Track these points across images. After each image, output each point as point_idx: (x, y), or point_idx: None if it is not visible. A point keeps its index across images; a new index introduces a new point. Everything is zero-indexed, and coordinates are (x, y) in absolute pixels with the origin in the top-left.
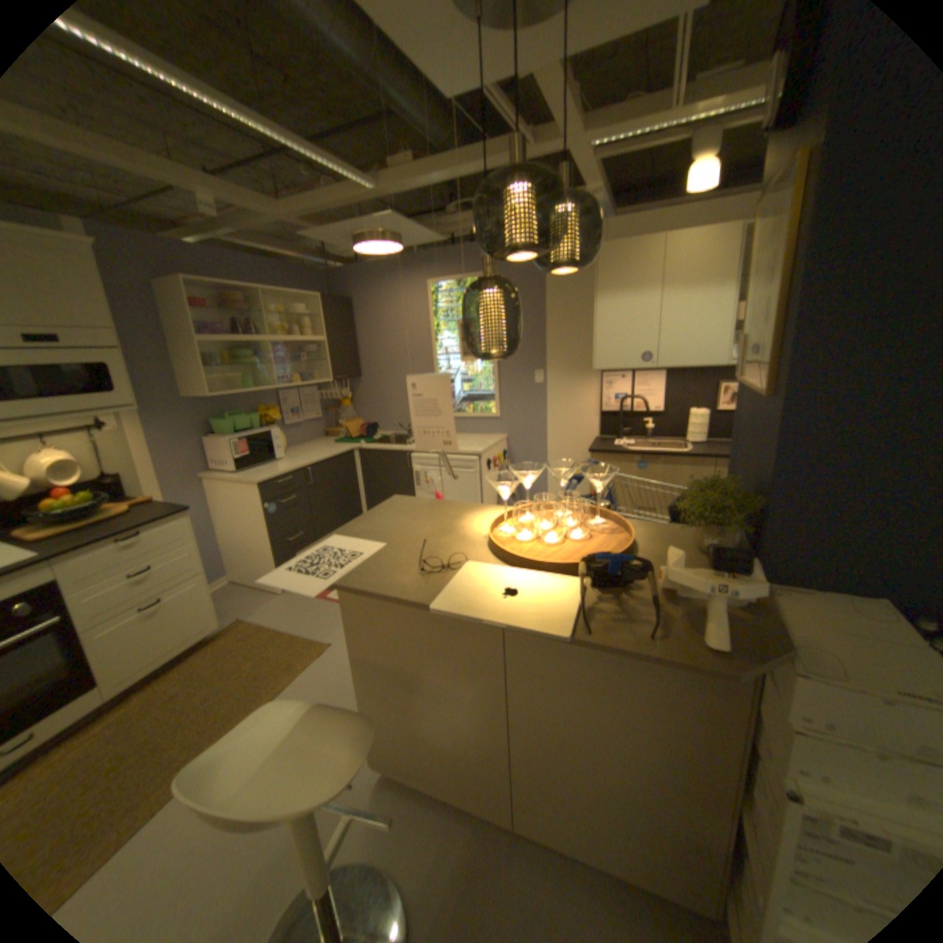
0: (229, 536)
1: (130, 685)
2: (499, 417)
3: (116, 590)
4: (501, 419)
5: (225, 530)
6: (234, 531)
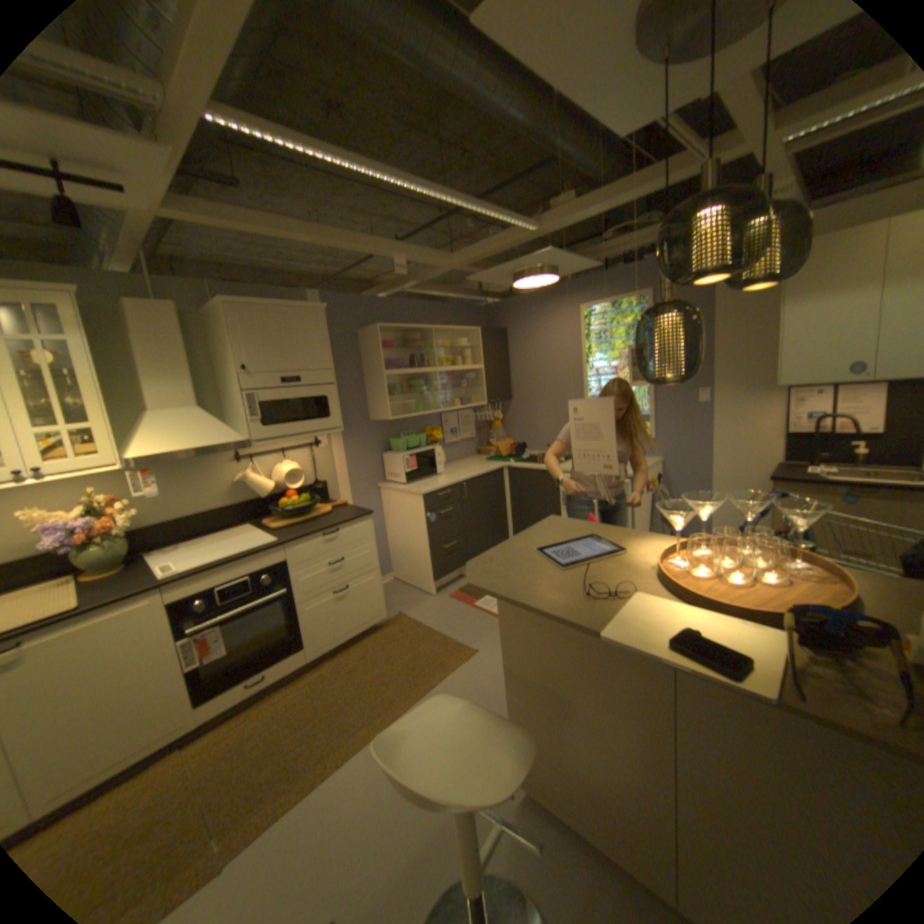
0: (397, 539)
1: (323, 653)
2: (654, 438)
3: (320, 574)
4: (655, 441)
5: (394, 533)
6: (401, 535)
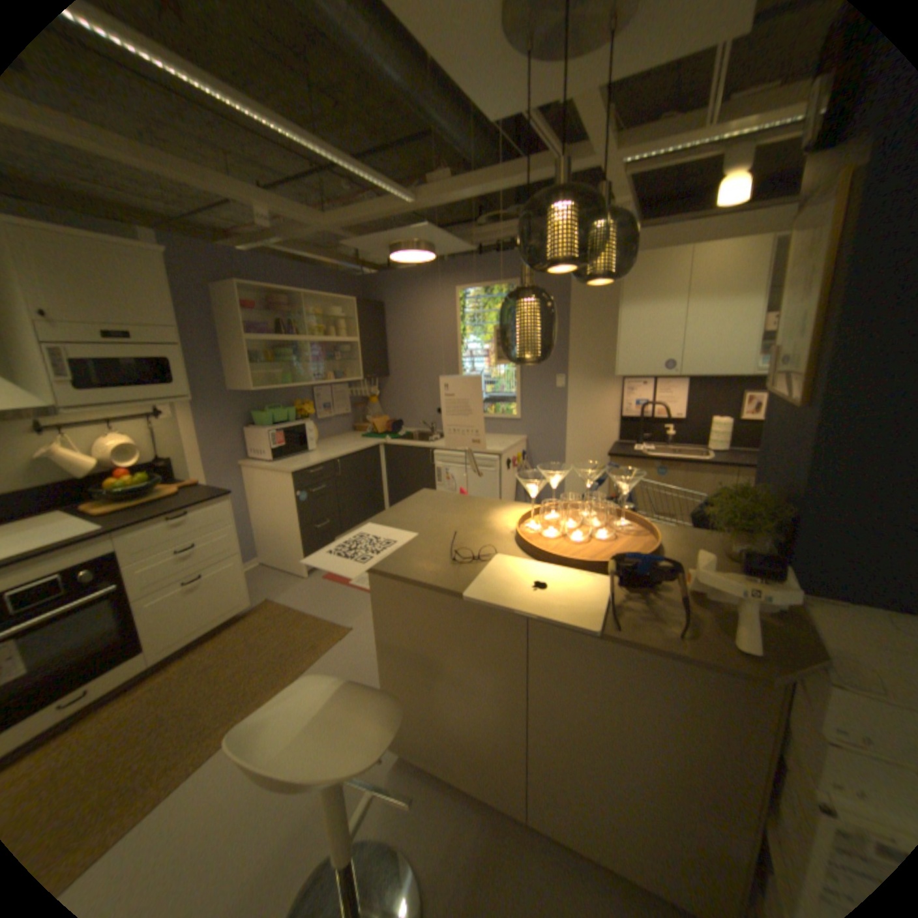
0: (262, 521)
1: (170, 653)
2: (520, 419)
3: (164, 564)
4: (521, 421)
5: (259, 514)
6: (267, 517)
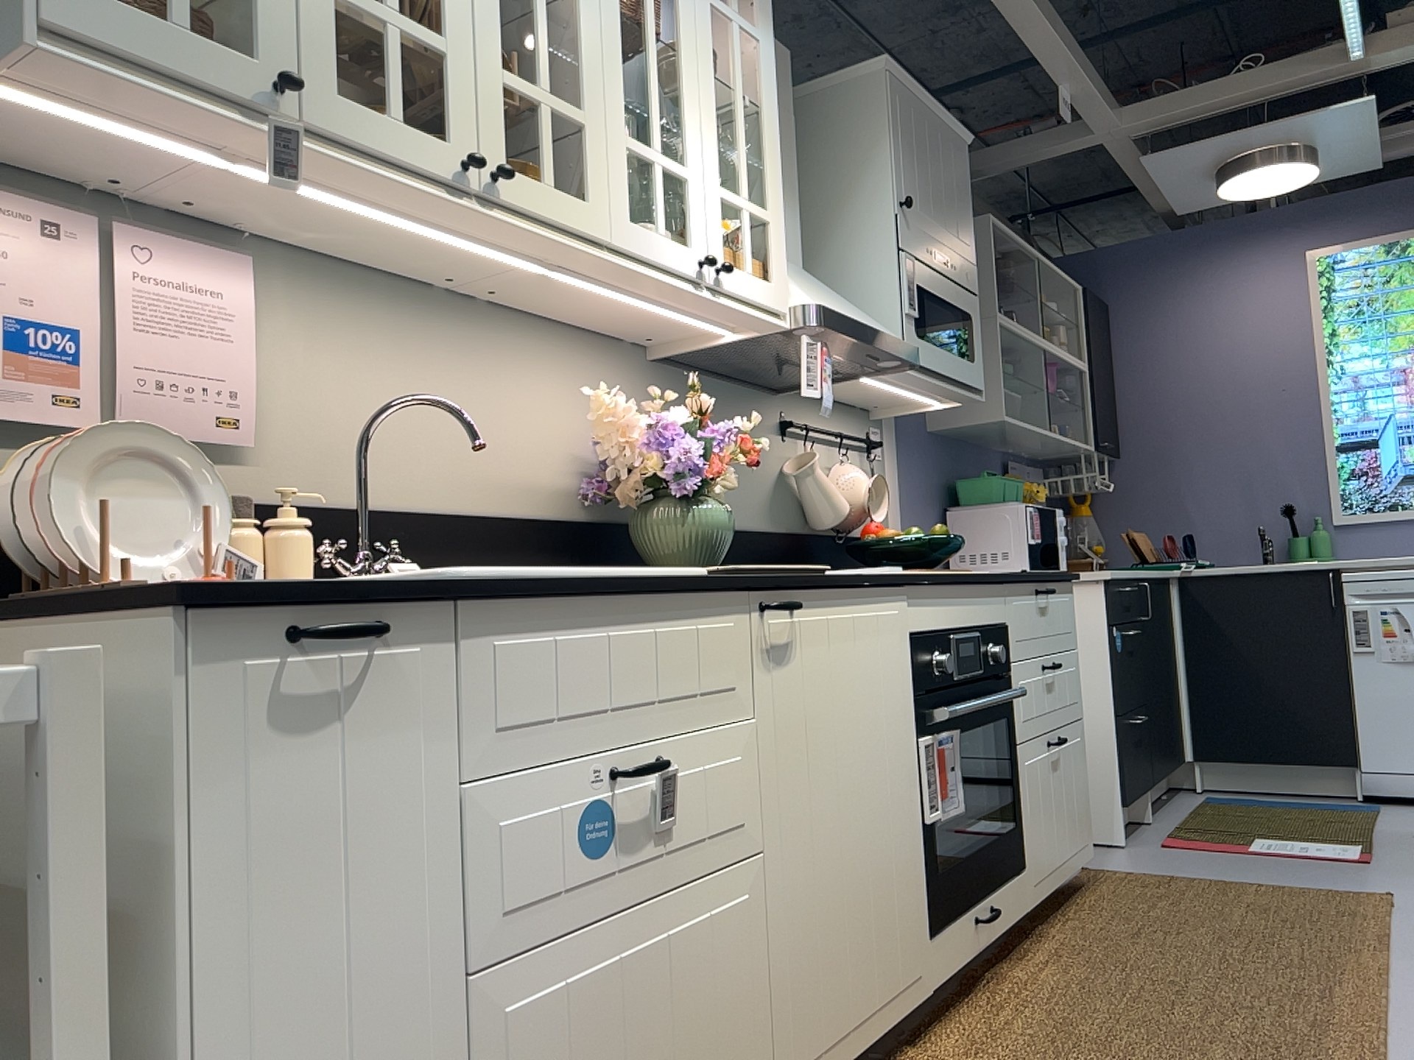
0: None
1: (1043, 898)
2: None
3: (1037, 684)
4: None
5: None
6: None
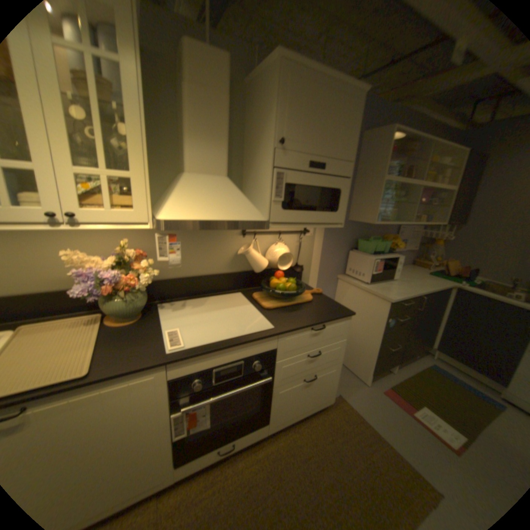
0: None
1: (282, 428)
2: None
3: (299, 364)
4: None
5: None
6: None
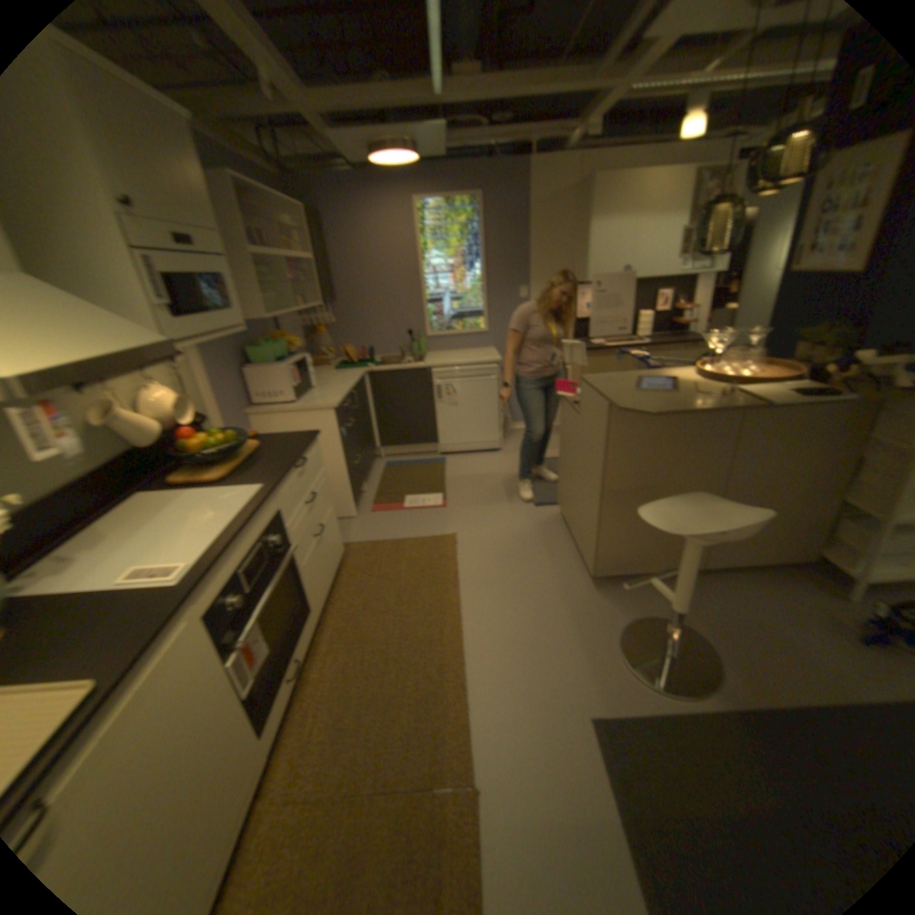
0: None
1: (323, 609)
2: (488, 331)
3: (305, 518)
4: (489, 334)
5: None
6: None
